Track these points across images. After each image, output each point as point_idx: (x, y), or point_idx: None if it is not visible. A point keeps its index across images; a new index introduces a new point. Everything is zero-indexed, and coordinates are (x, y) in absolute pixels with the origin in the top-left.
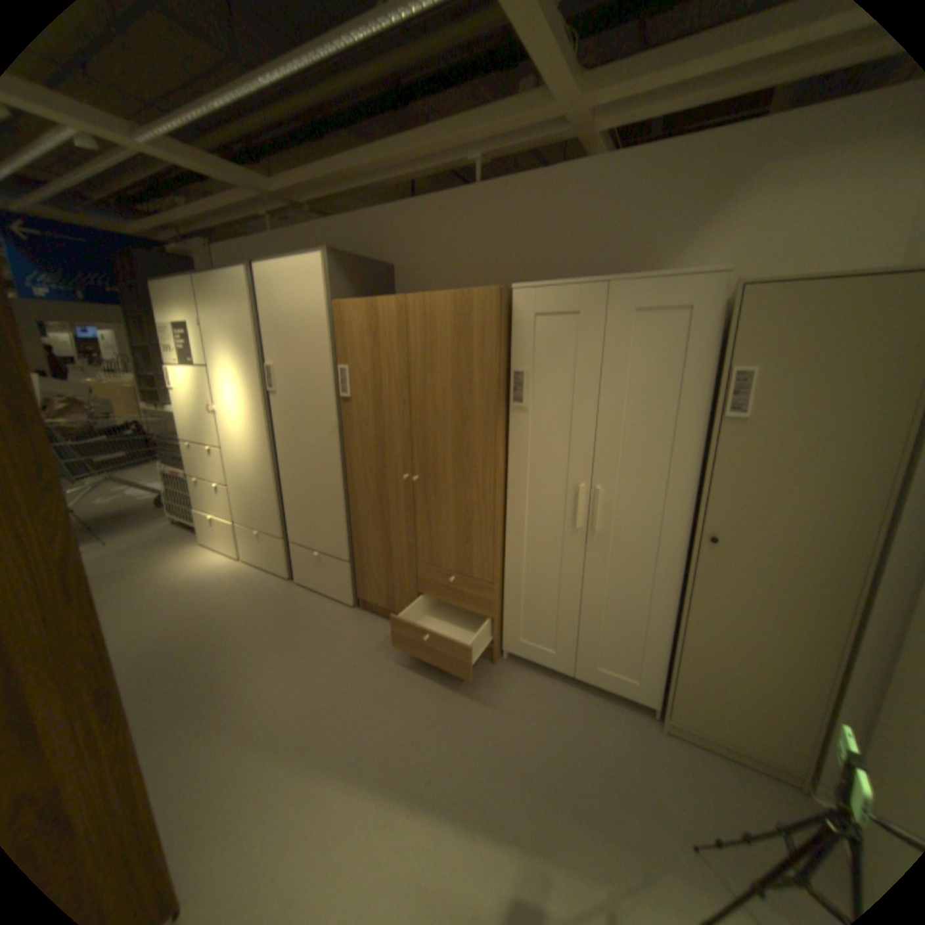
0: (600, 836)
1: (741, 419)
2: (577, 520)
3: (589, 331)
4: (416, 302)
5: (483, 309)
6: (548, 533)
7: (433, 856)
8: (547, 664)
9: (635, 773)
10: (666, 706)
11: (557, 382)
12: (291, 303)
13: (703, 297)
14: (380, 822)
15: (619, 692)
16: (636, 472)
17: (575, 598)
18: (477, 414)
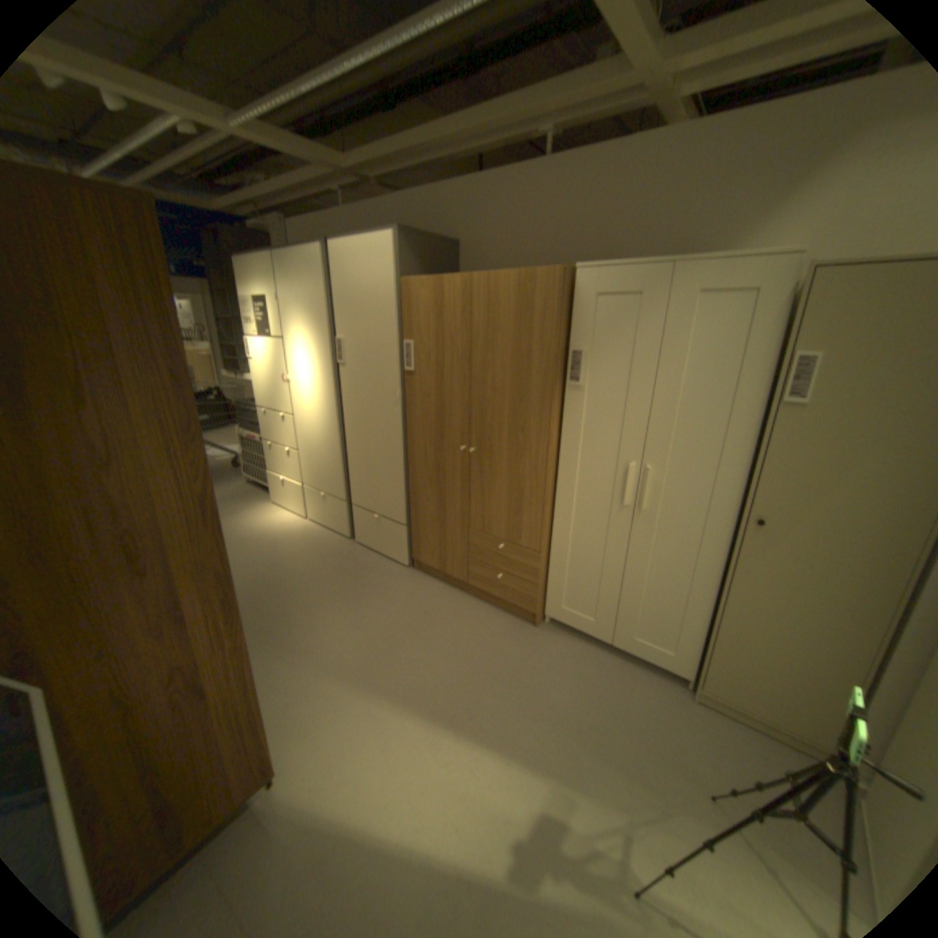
0: (624, 777)
1: (800, 404)
2: (626, 497)
3: (651, 312)
4: (481, 280)
5: (546, 288)
6: (596, 508)
7: (475, 772)
8: (587, 631)
9: (663, 731)
10: (700, 678)
11: (614, 361)
12: (362, 279)
13: (772, 279)
14: (430, 741)
15: (655, 661)
16: (688, 453)
17: (619, 571)
18: (534, 391)
